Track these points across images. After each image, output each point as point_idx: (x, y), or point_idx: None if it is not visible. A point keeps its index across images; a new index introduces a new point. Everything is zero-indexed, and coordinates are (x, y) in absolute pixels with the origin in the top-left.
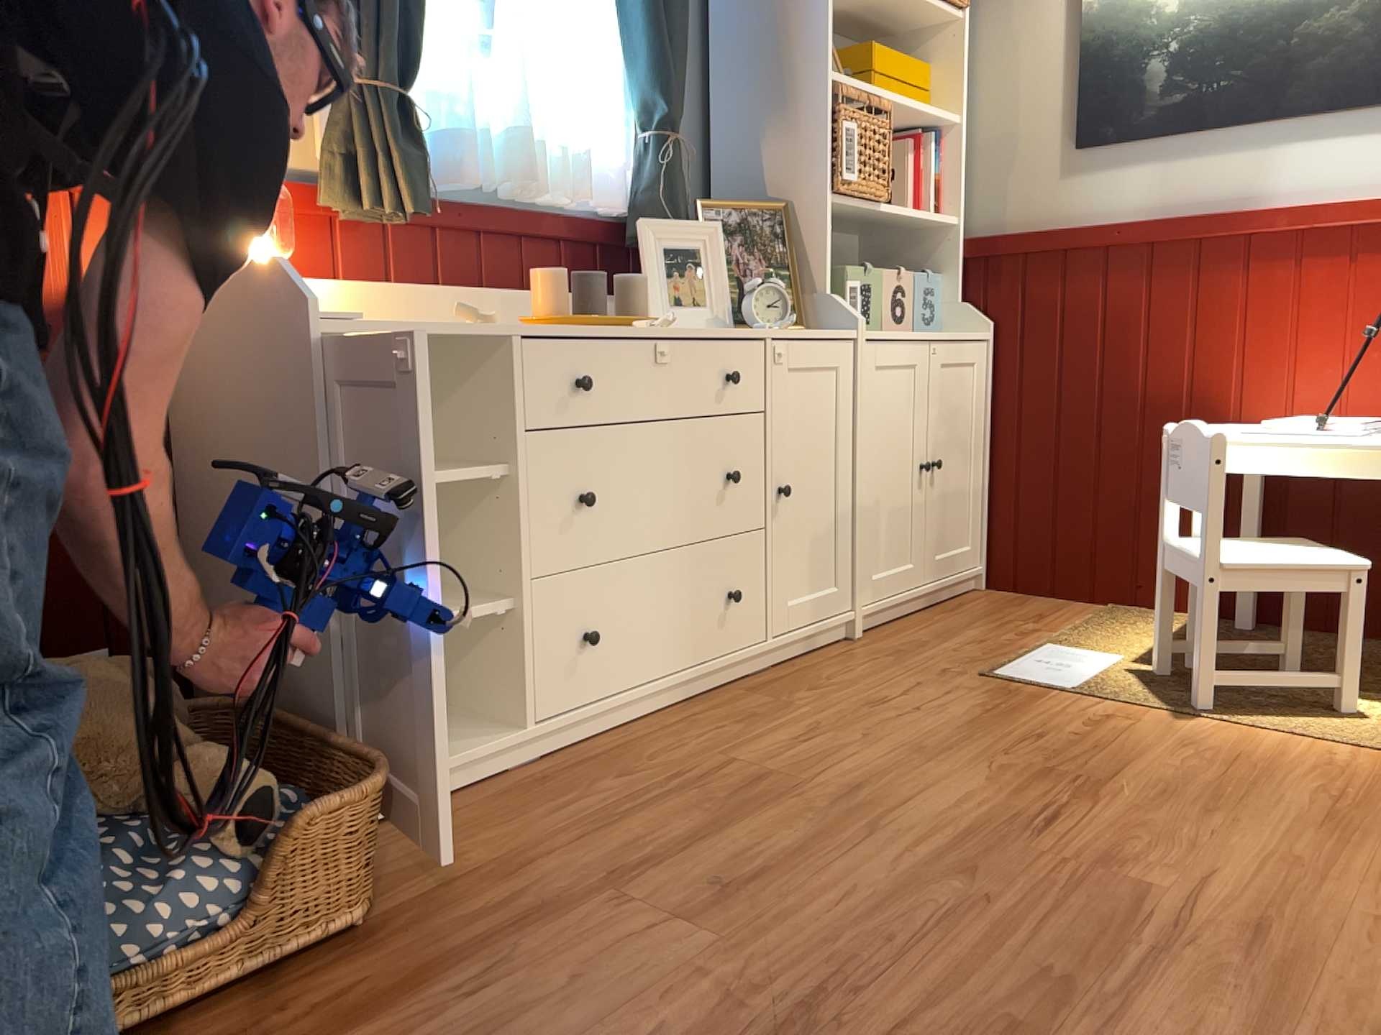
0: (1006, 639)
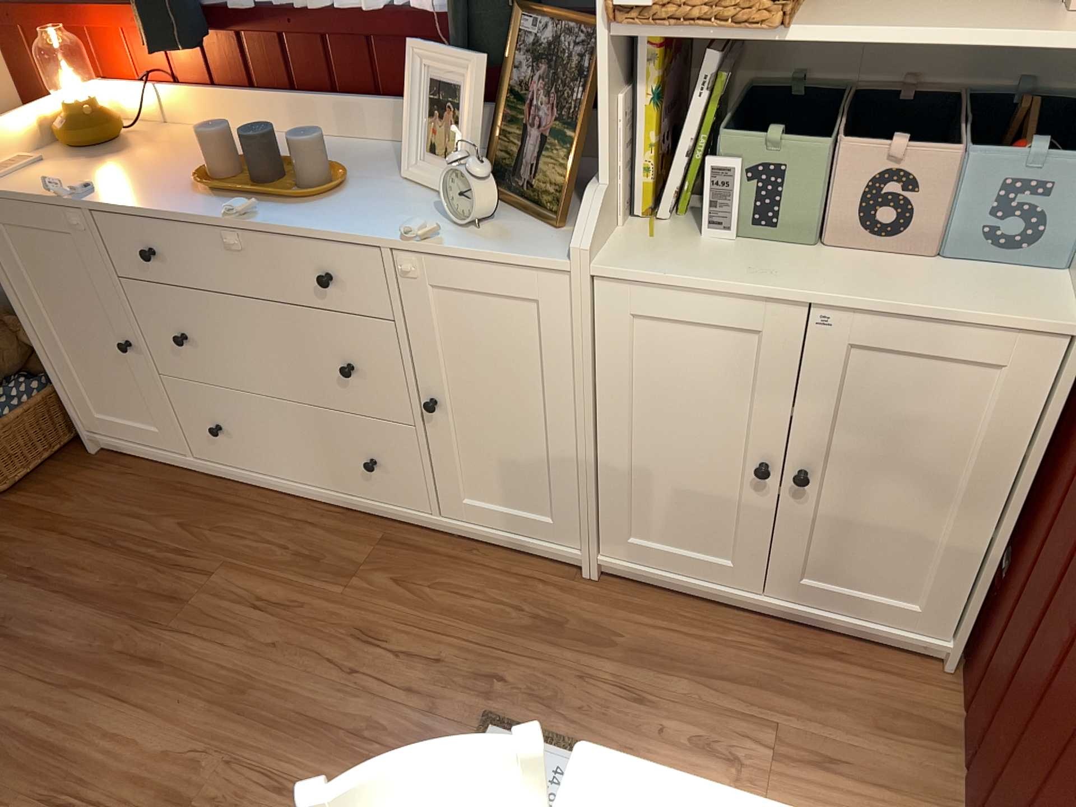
0: (660, 720)
